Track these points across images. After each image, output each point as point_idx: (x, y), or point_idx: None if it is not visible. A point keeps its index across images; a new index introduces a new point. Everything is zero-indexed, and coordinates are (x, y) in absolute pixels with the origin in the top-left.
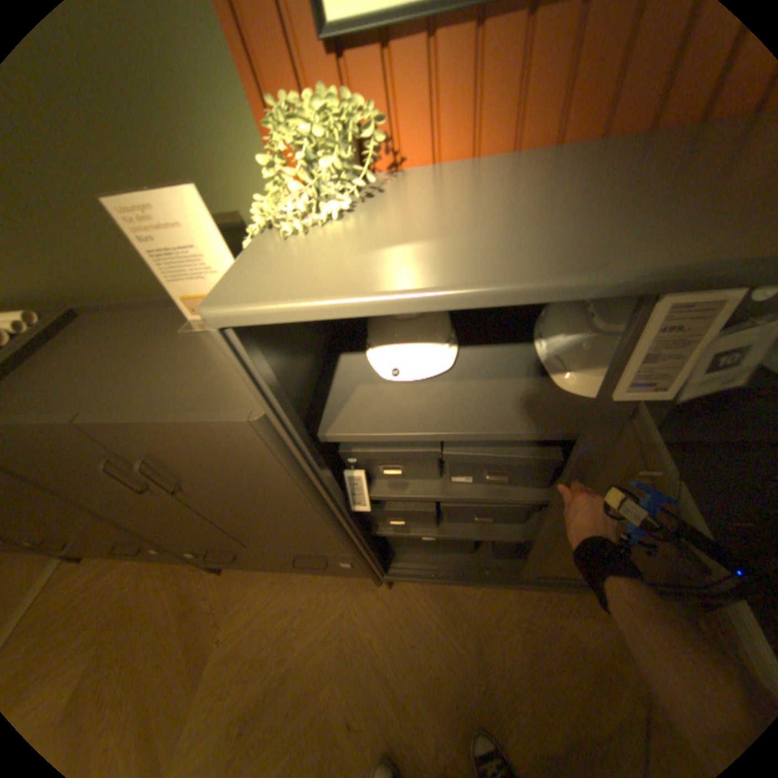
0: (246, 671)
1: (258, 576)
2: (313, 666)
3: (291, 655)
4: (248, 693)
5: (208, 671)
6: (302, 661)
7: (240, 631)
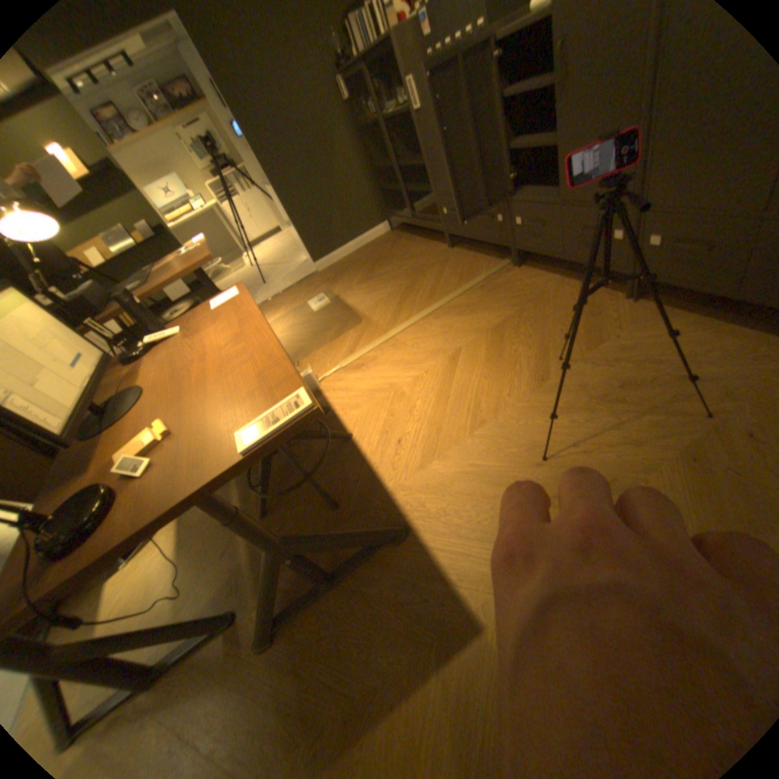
0: (643, 360)
1: (681, 314)
2: (725, 386)
3: (700, 370)
4: (641, 372)
5: (606, 347)
6: (712, 378)
7: (647, 338)
